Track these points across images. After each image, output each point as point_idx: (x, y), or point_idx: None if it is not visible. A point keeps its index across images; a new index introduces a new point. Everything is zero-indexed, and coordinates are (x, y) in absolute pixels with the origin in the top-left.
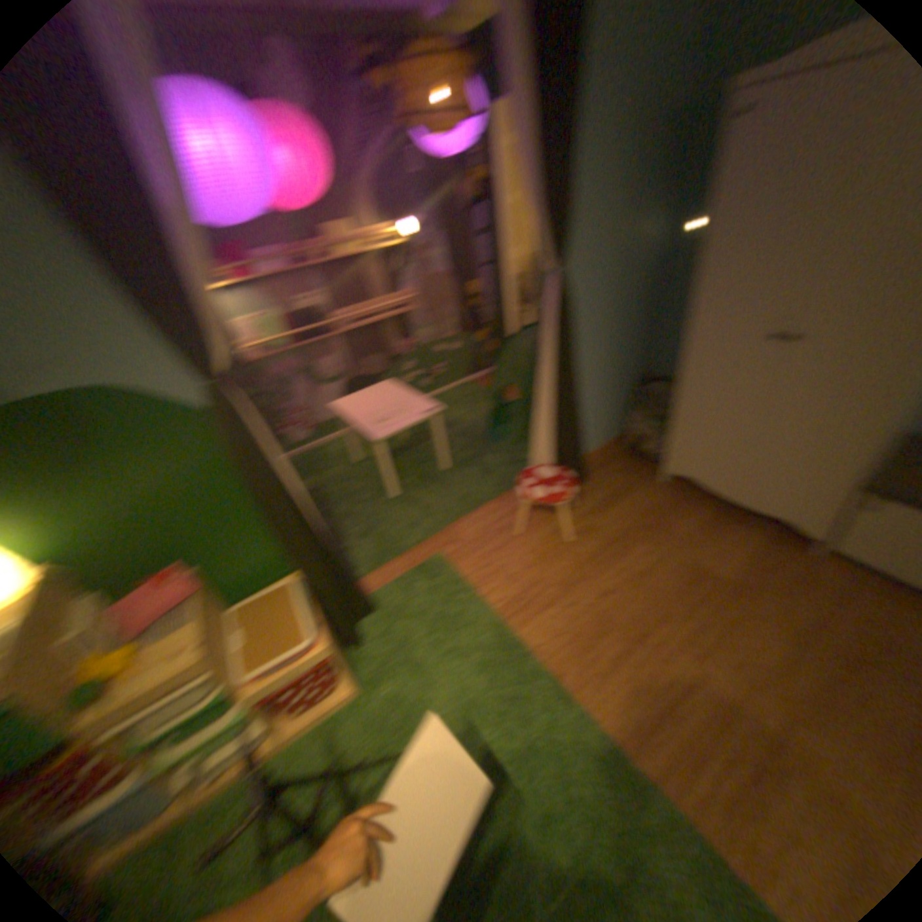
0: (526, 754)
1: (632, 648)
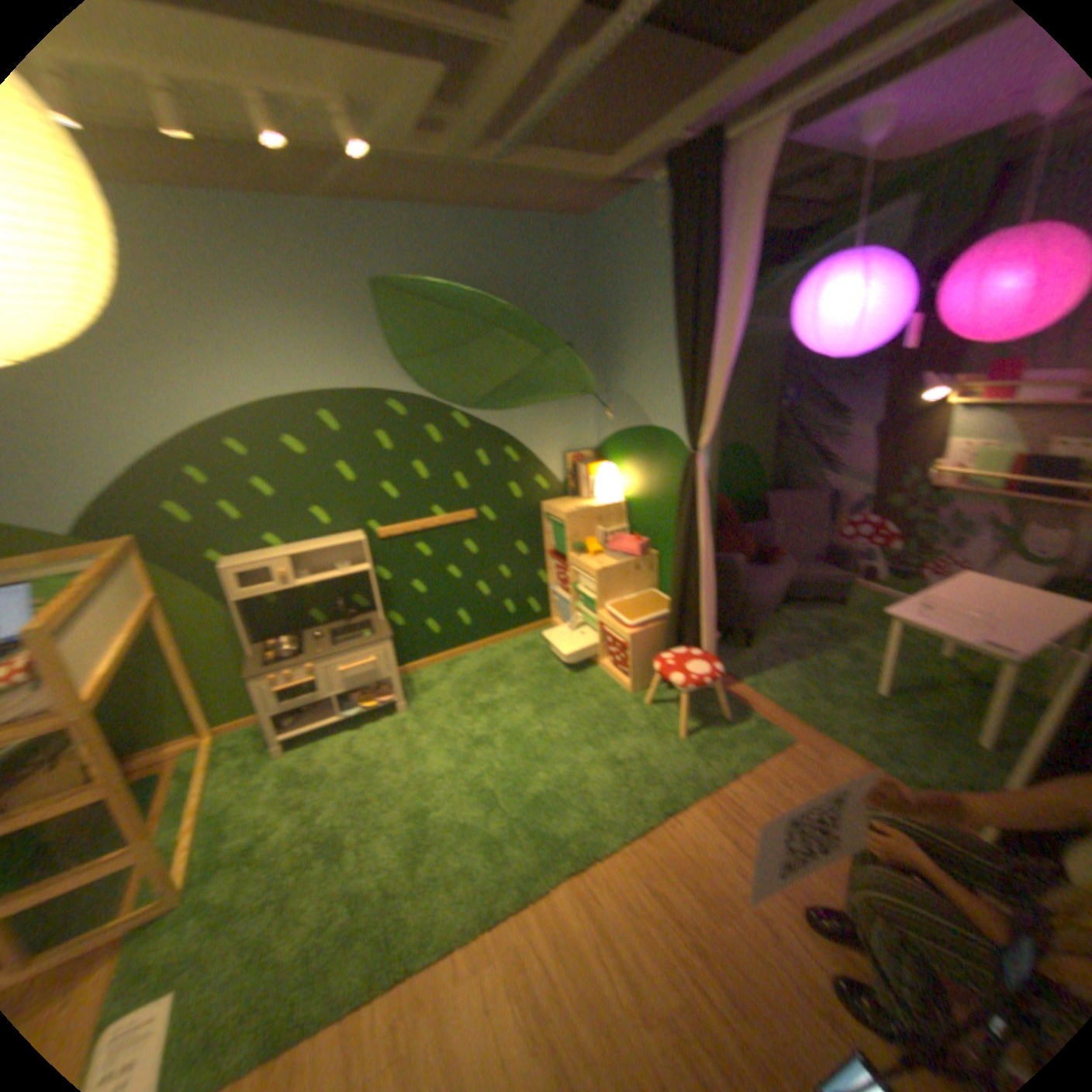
0: (580, 797)
1: (683, 936)
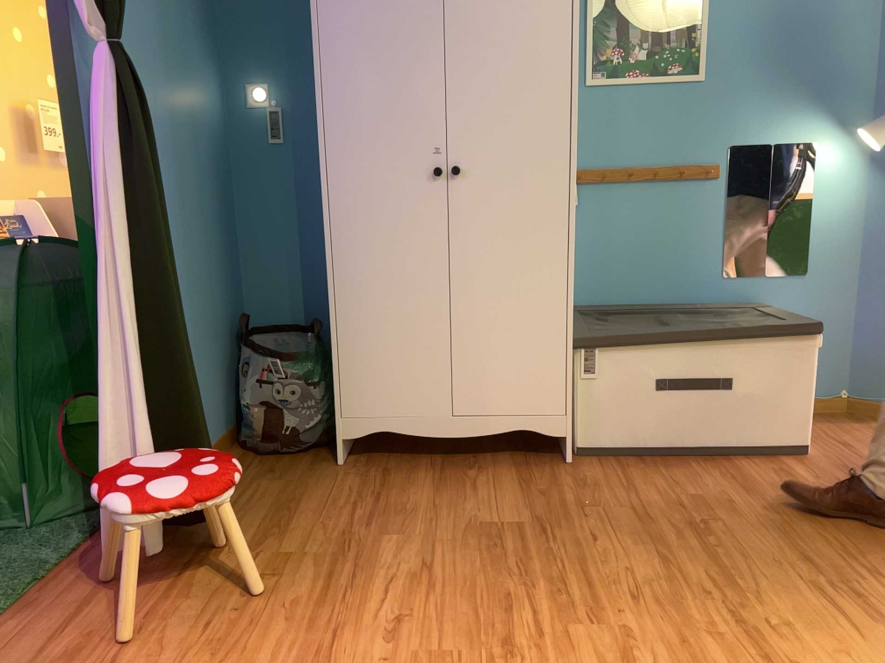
0: None
1: None
